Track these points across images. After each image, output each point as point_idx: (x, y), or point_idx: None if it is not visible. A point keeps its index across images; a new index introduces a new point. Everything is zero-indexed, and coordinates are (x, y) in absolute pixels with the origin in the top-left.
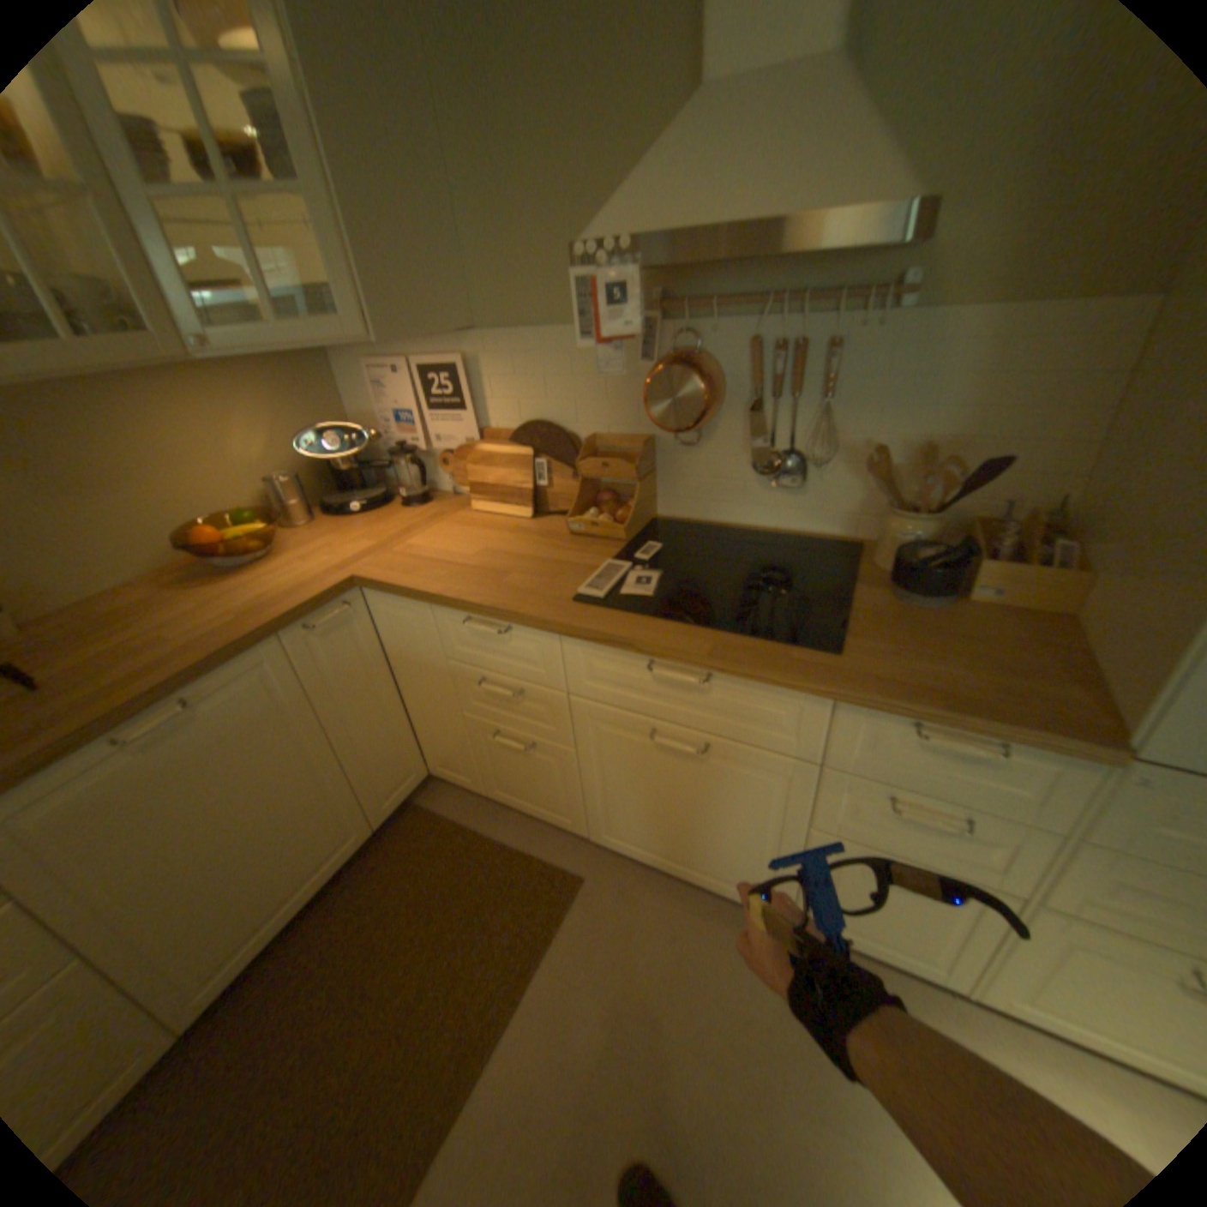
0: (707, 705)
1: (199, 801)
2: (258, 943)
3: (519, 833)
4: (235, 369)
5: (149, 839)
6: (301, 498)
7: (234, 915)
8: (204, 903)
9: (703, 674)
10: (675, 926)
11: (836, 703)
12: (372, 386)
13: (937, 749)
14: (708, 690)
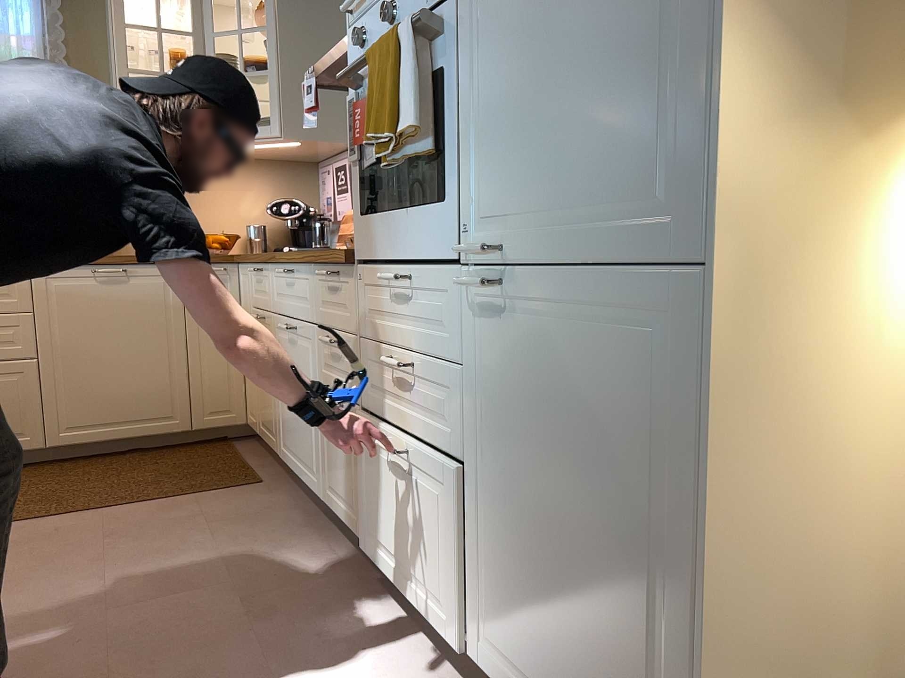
0: (295, 295)
1: (110, 325)
2: (100, 434)
3: (261, 463)
4: (259, 168)
5: (84, 326)
6: (266, 241)
7: (97, 403)
8: (88, 382)
9: (290, 269)
10: (277, 508)
11: (313, 270)
12: (322, 182)
13: (329, 287)
14: (294, 283)
